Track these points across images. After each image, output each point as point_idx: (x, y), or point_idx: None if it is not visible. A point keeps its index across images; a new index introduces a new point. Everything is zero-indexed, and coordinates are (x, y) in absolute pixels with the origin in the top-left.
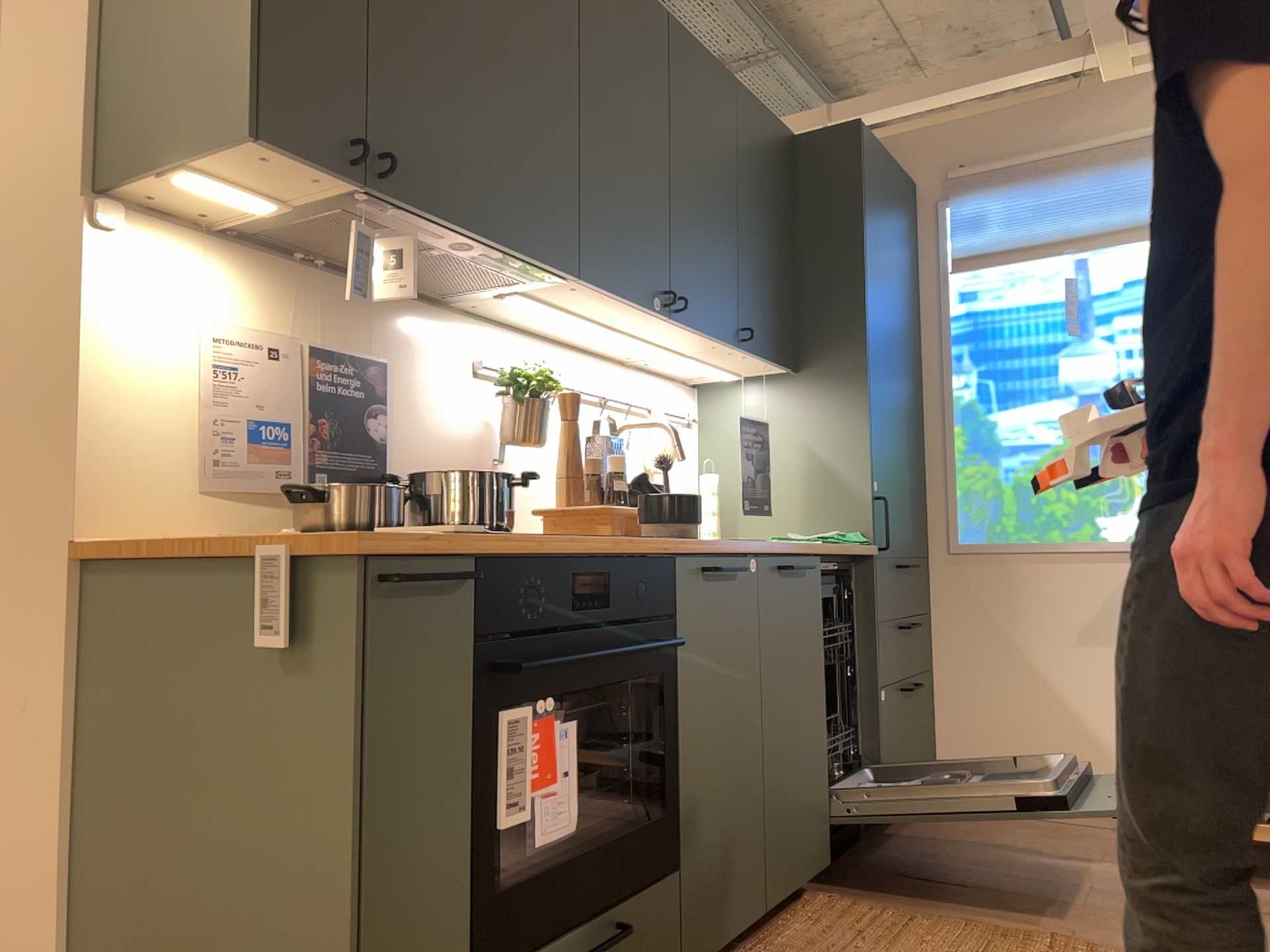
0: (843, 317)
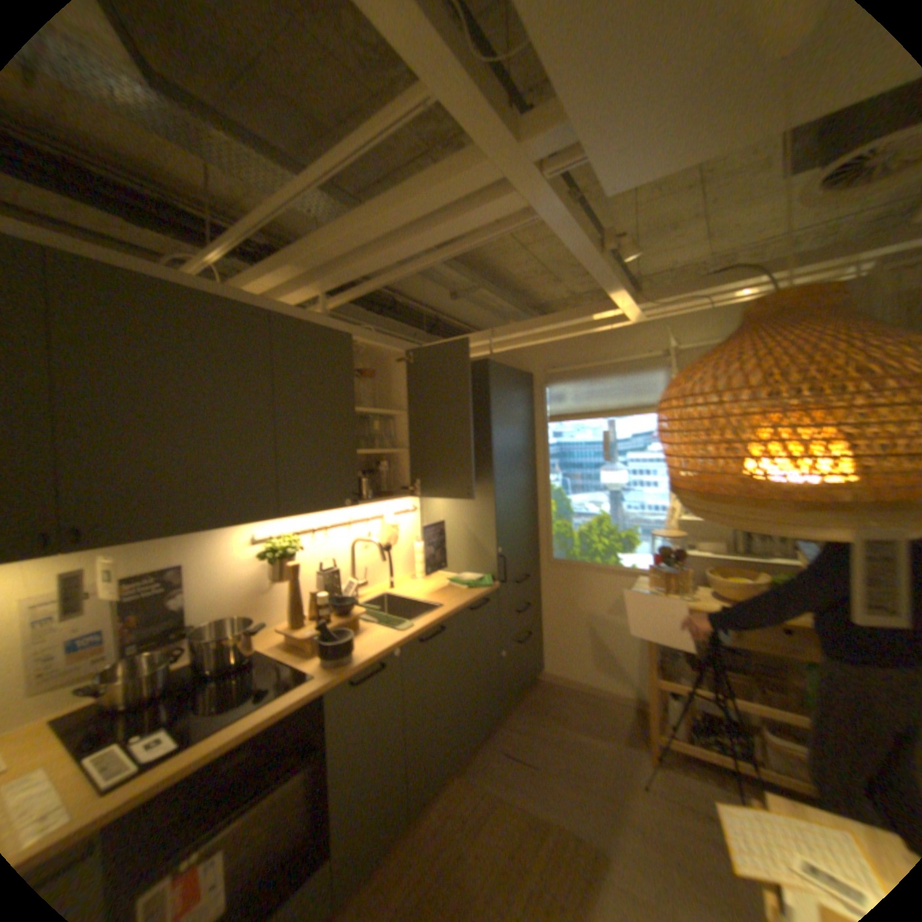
0: (482, 464)
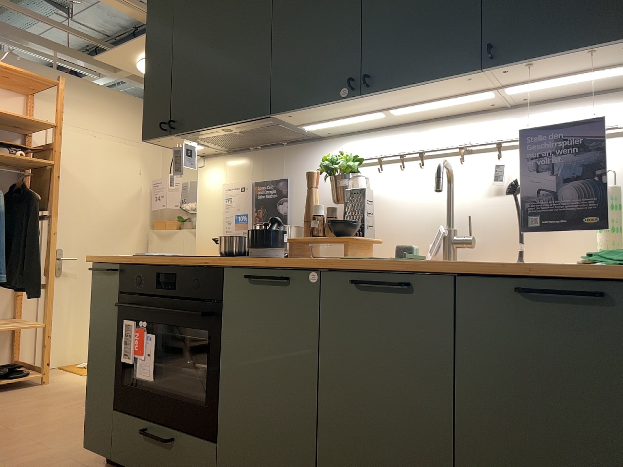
0: None
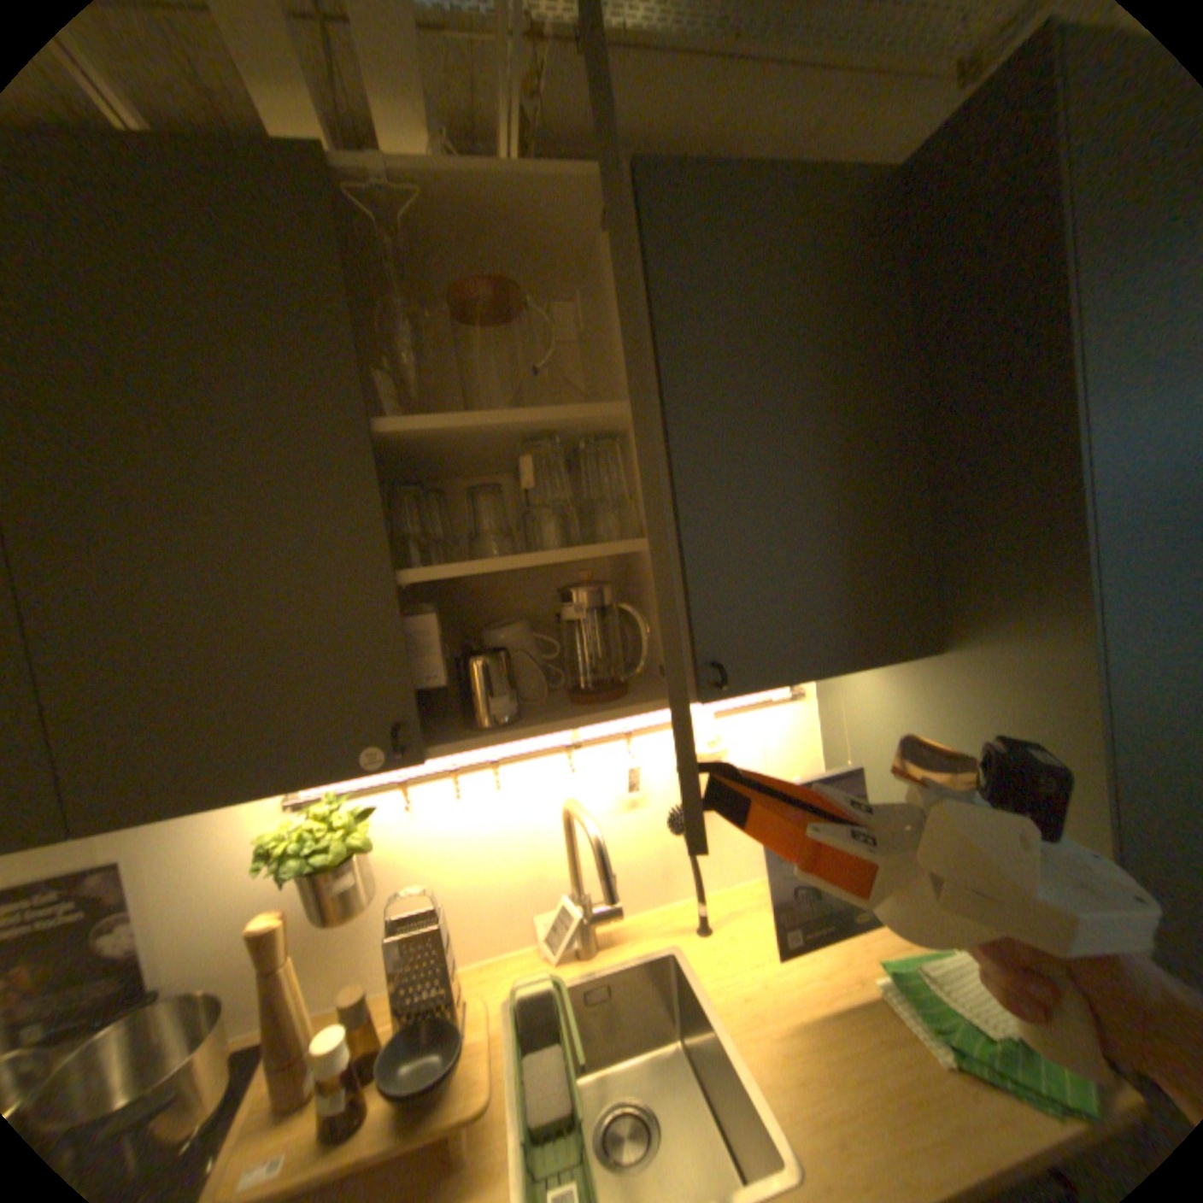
0: (1031, 551)
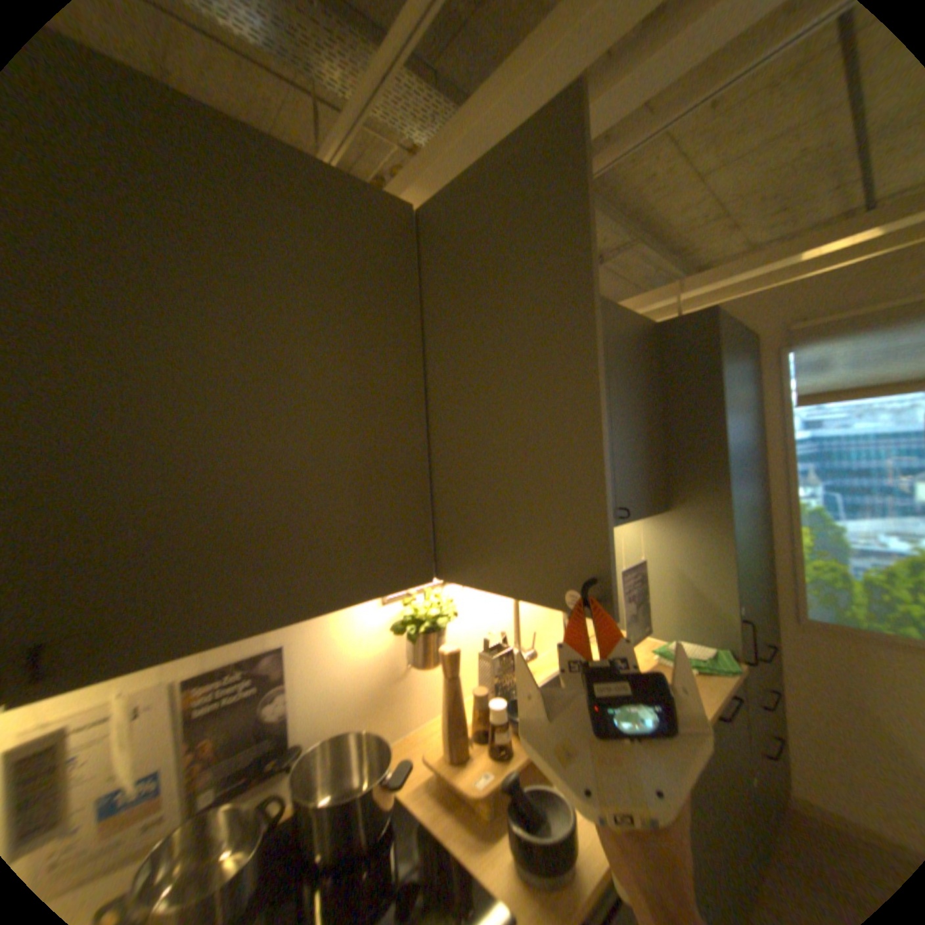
0: (707, 471)
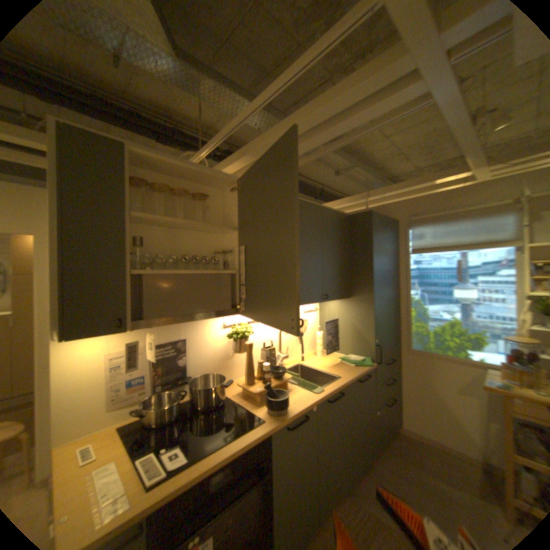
0: (365, 281)
